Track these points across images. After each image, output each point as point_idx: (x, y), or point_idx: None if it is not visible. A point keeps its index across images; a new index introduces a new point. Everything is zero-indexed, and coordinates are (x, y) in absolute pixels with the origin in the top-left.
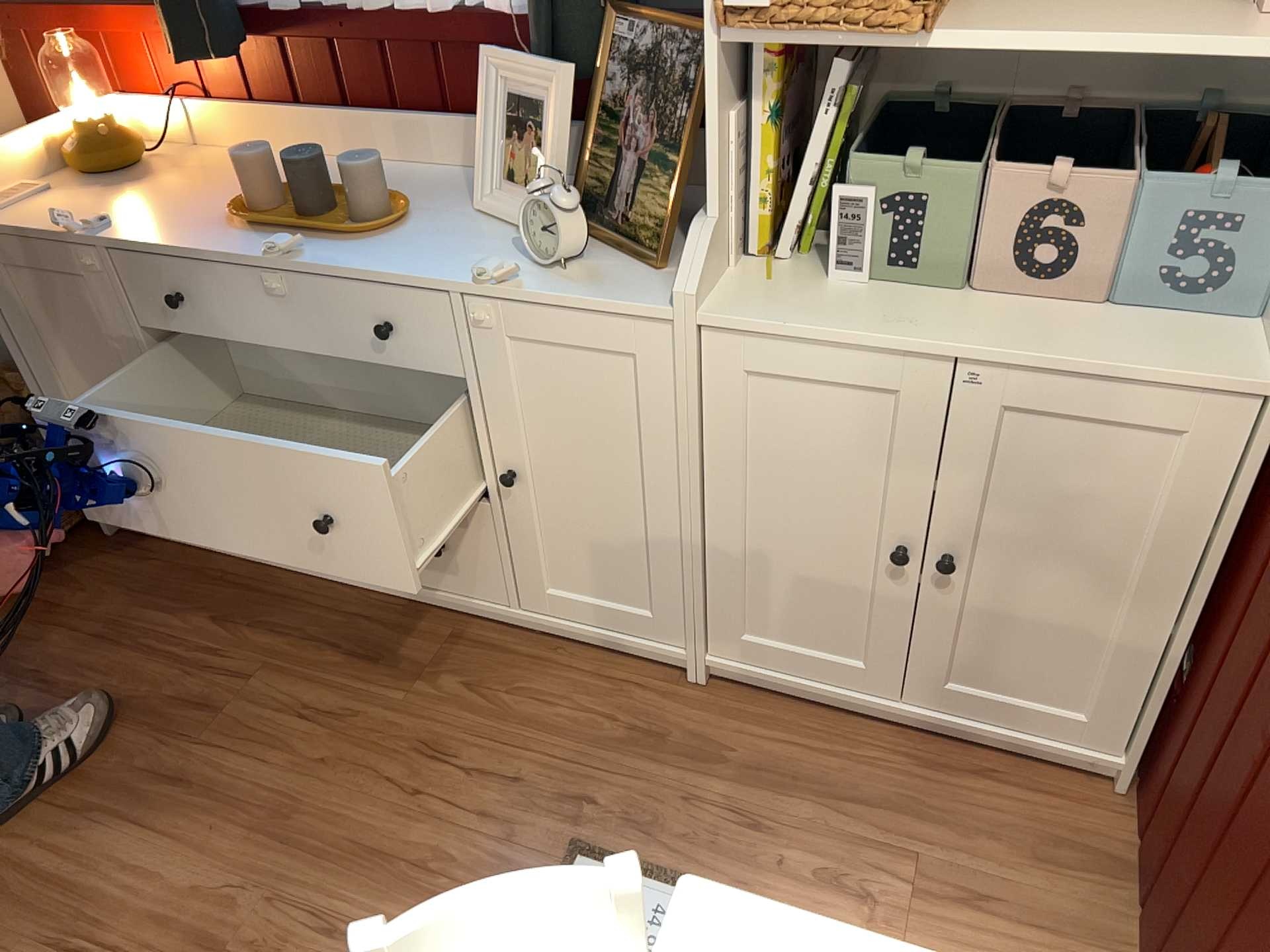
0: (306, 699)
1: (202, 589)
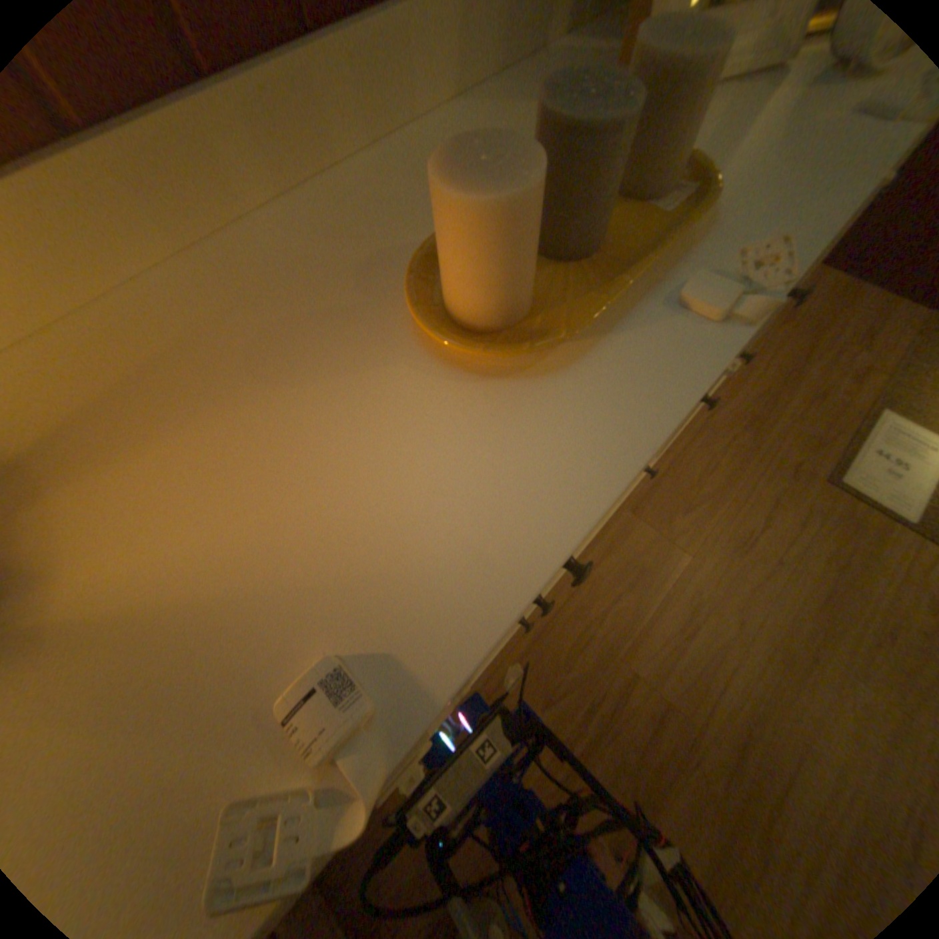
0: (678, 638)
1: None
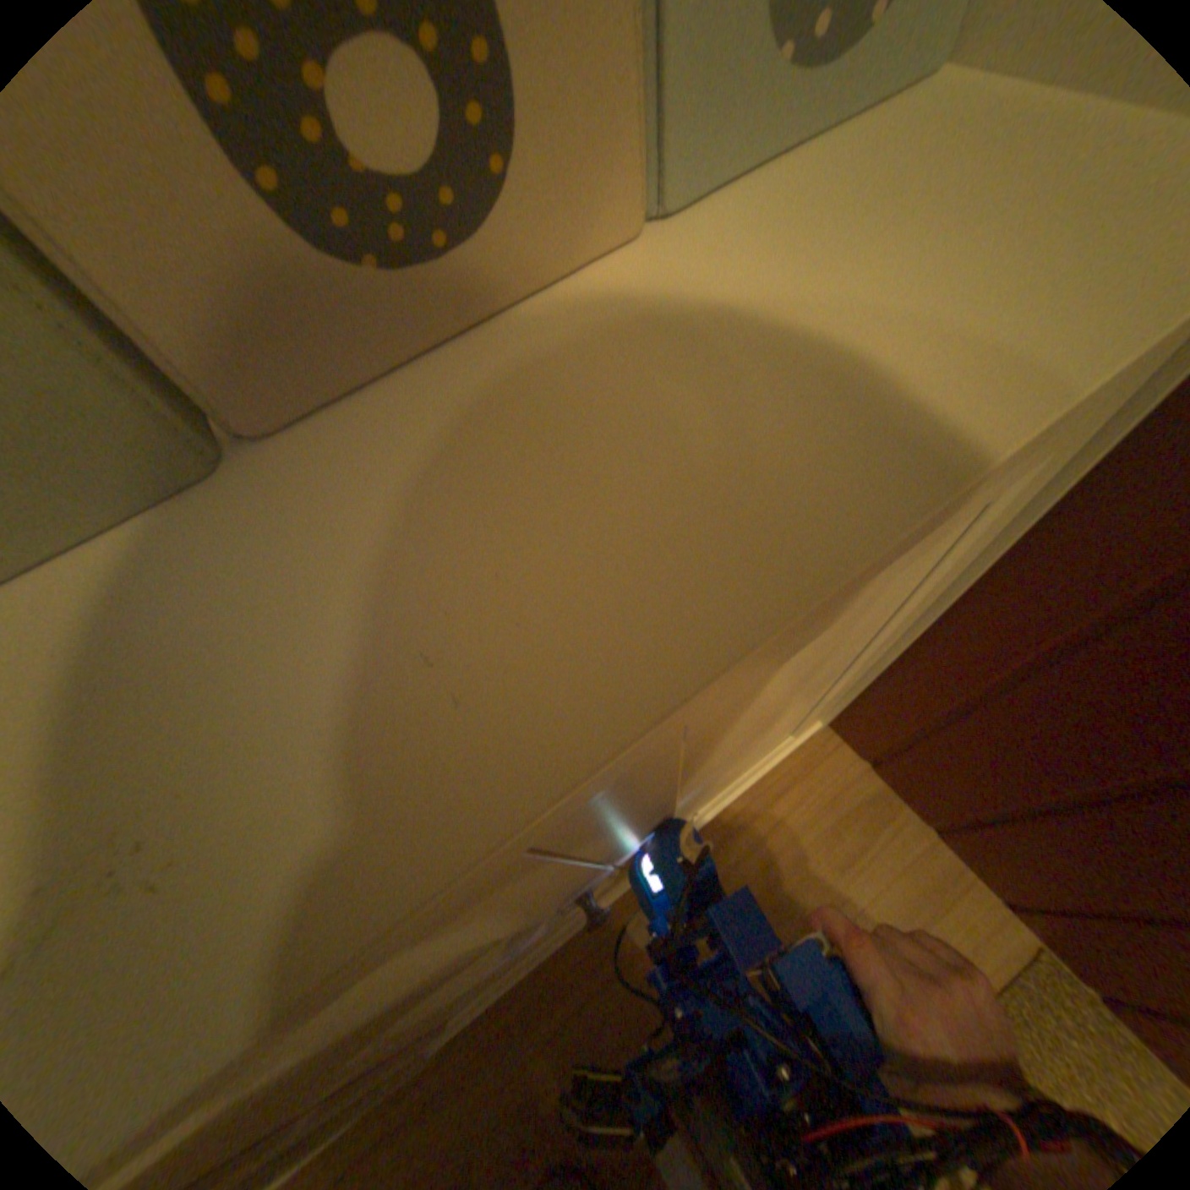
0: None
1: None
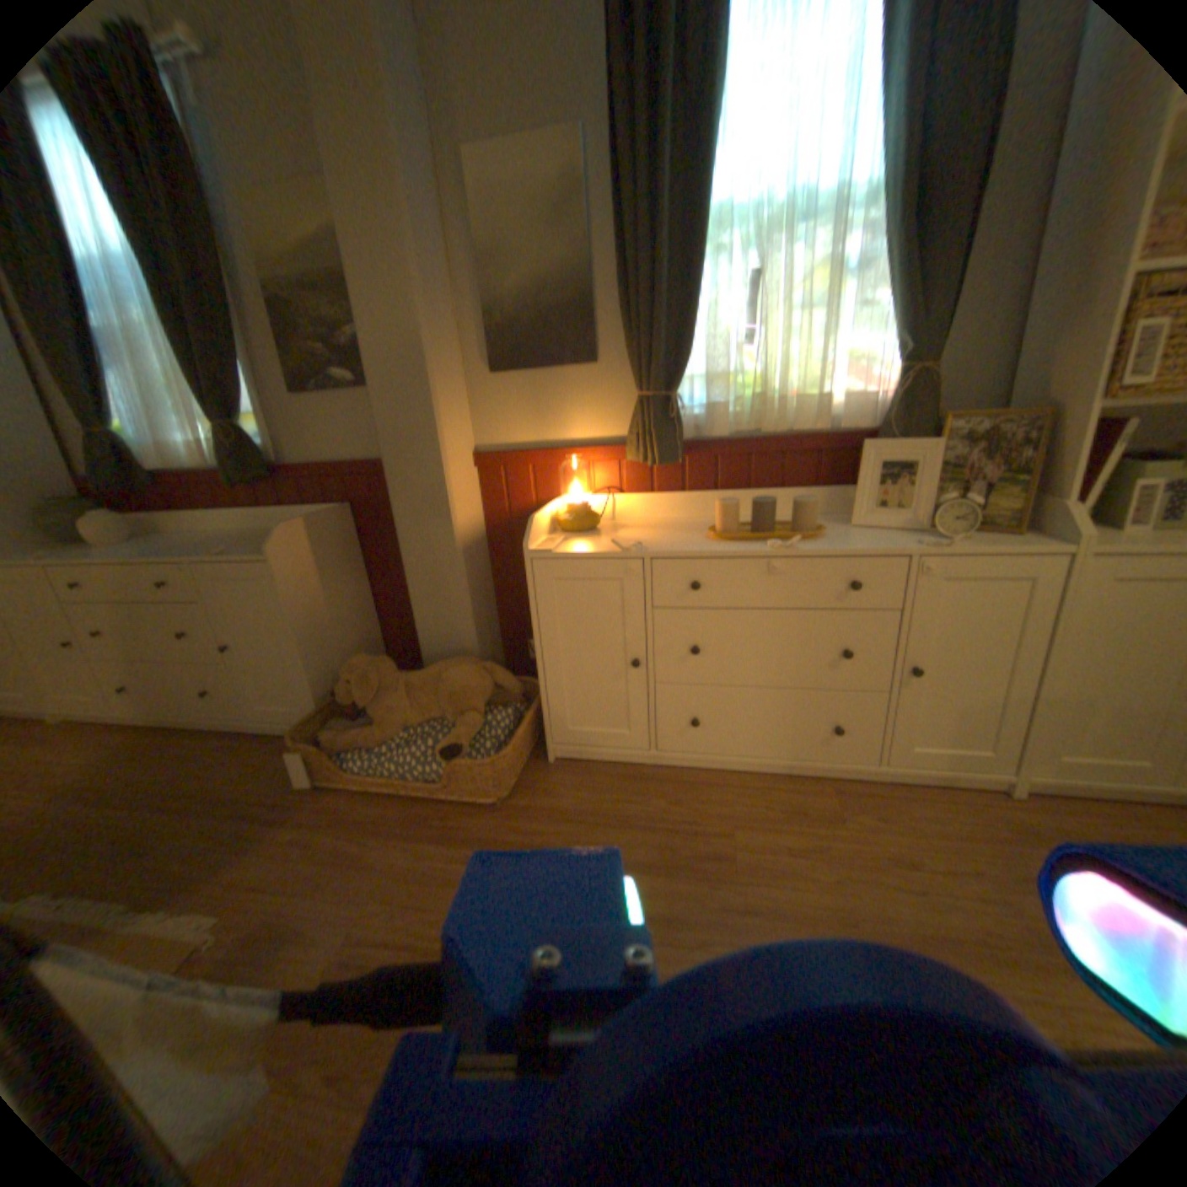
0: (782, 850)
1: (637, 789)
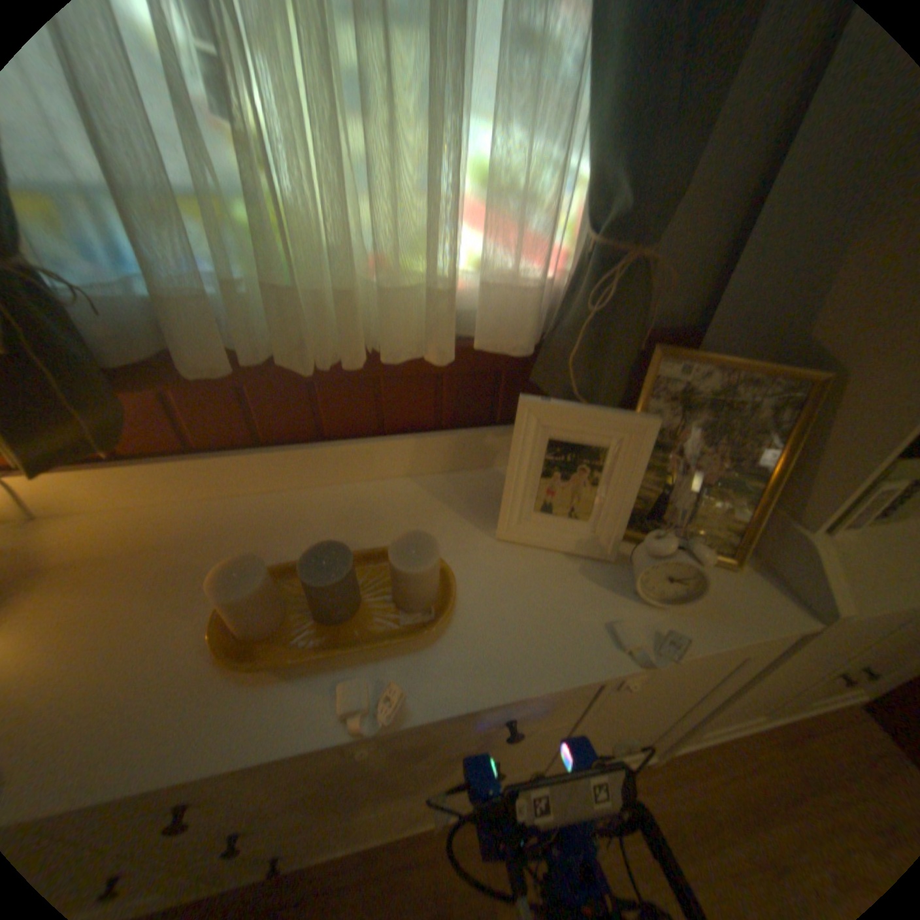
0: None
1: None
